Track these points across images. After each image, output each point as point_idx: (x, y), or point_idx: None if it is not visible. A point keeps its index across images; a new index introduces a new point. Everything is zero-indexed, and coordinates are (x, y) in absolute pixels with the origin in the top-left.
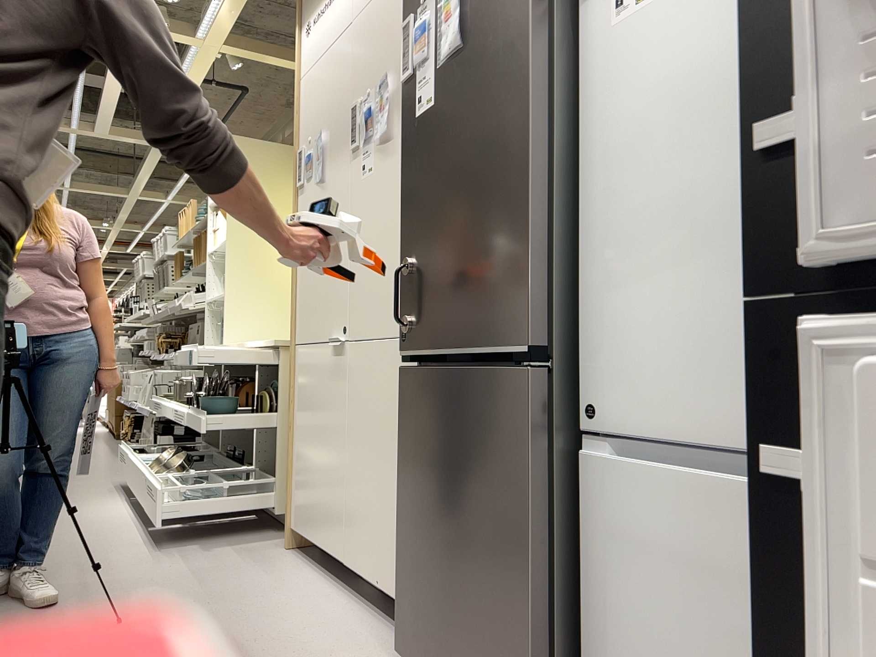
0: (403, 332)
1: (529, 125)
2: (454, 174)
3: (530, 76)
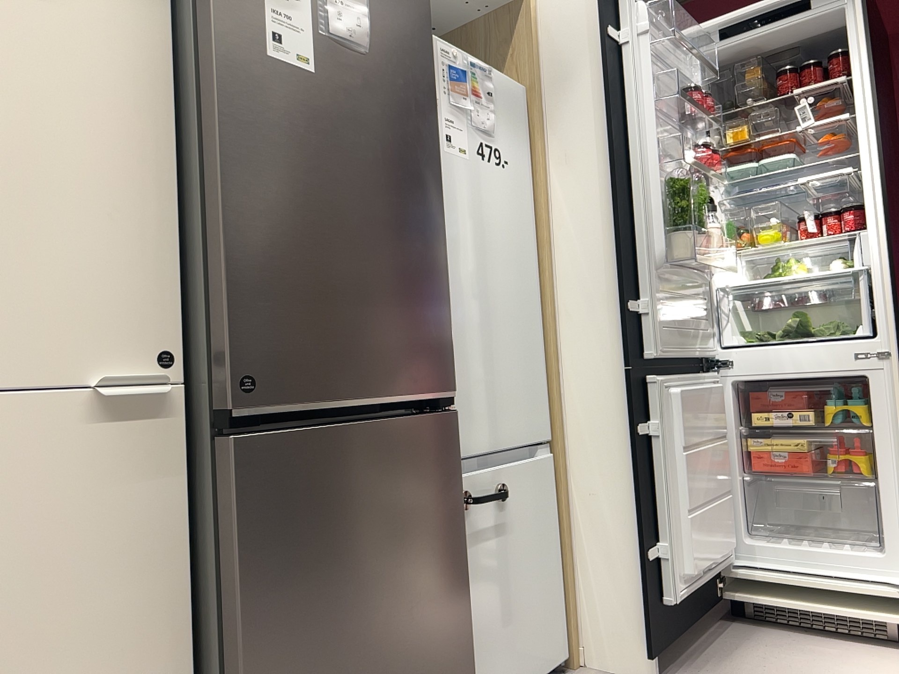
0: (241, 375)
1: (441, 196)
2: (357, 189)
3: (438, 154)
